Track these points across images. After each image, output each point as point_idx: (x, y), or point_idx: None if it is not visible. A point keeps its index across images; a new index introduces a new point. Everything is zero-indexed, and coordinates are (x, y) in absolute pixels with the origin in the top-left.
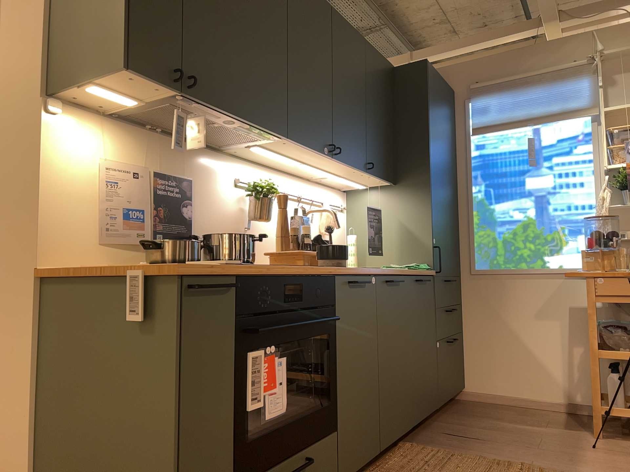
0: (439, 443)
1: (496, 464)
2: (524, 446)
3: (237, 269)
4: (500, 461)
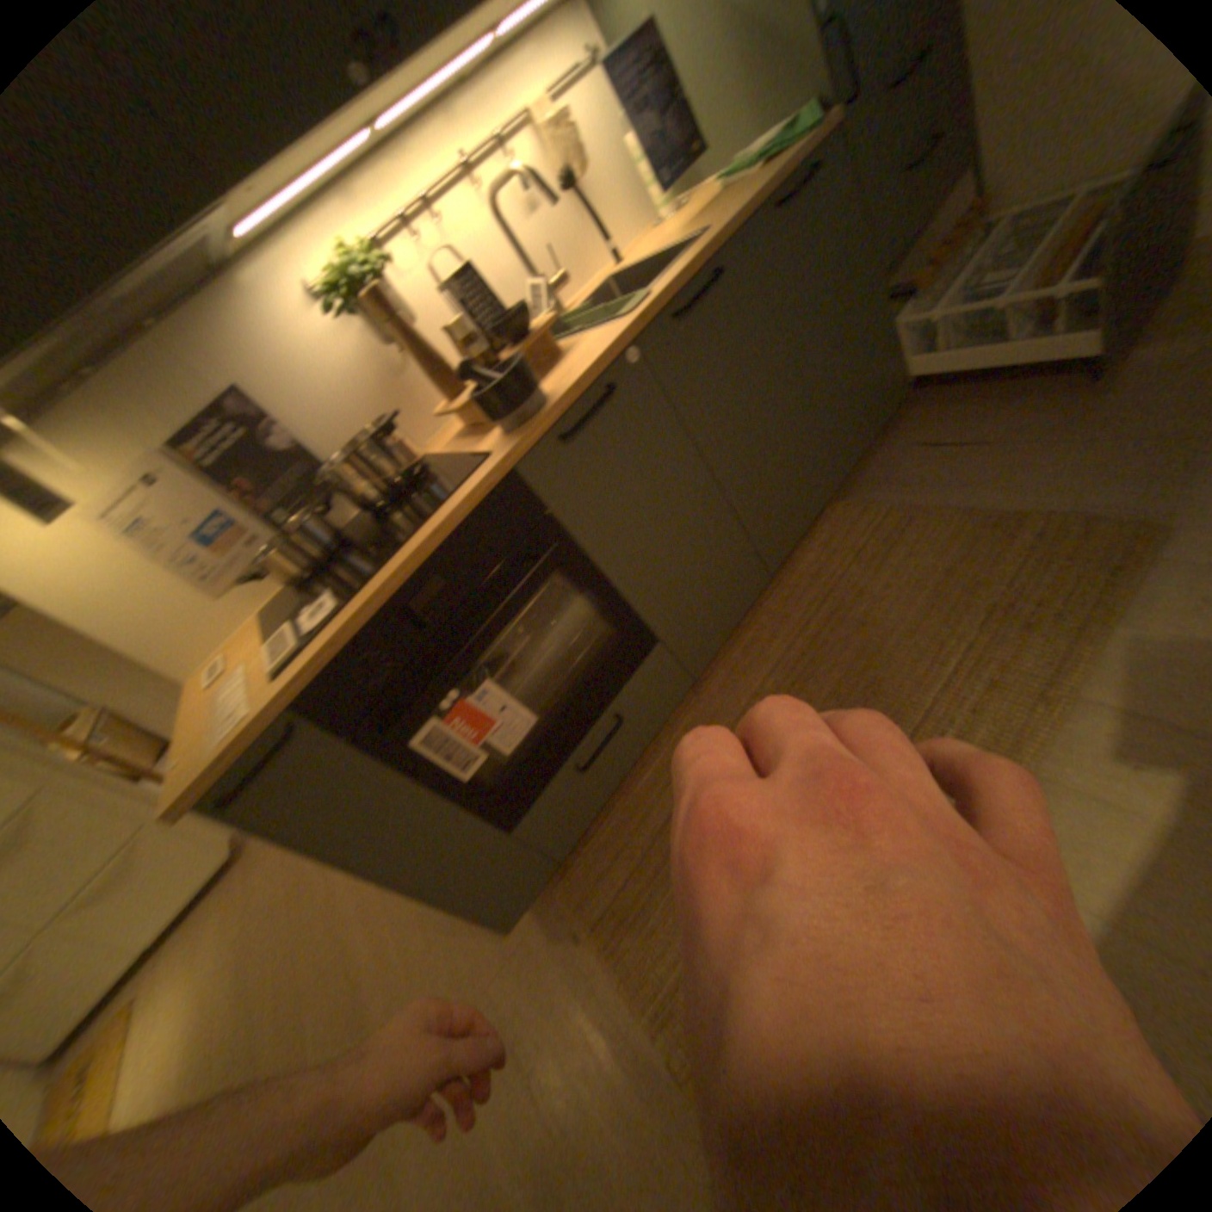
0: (898, 481)
1: (988, 528)
2: (1079, 441)
3: (276, 704)
4: (1000, 515)
